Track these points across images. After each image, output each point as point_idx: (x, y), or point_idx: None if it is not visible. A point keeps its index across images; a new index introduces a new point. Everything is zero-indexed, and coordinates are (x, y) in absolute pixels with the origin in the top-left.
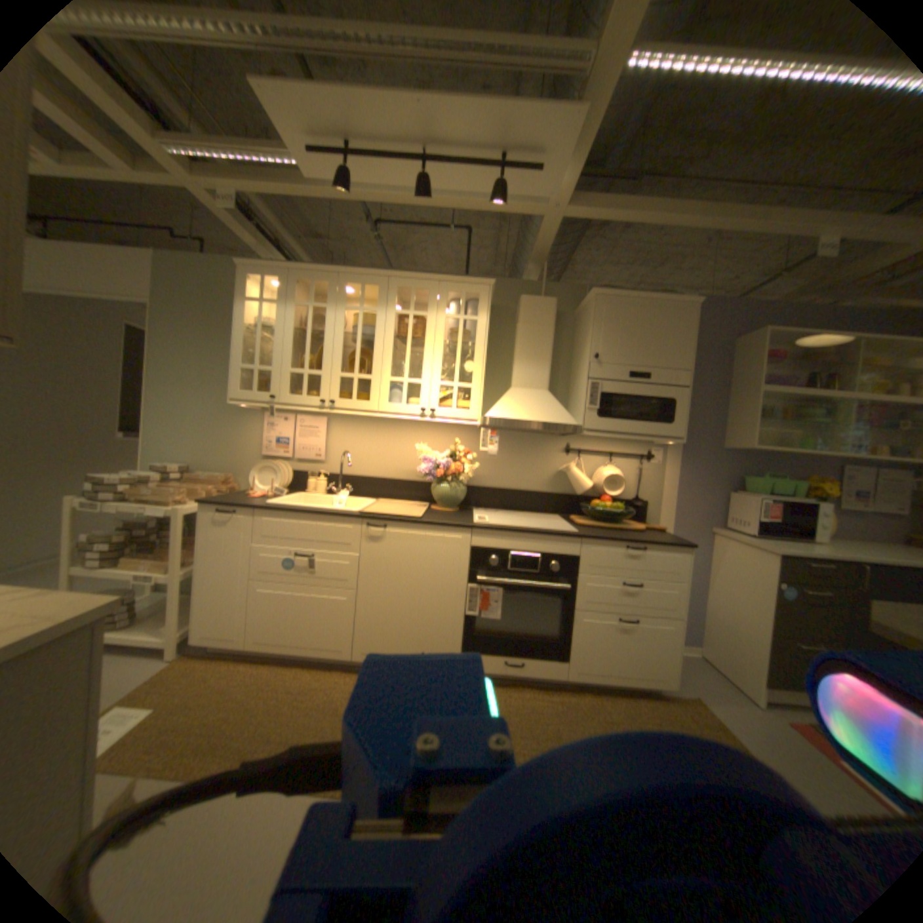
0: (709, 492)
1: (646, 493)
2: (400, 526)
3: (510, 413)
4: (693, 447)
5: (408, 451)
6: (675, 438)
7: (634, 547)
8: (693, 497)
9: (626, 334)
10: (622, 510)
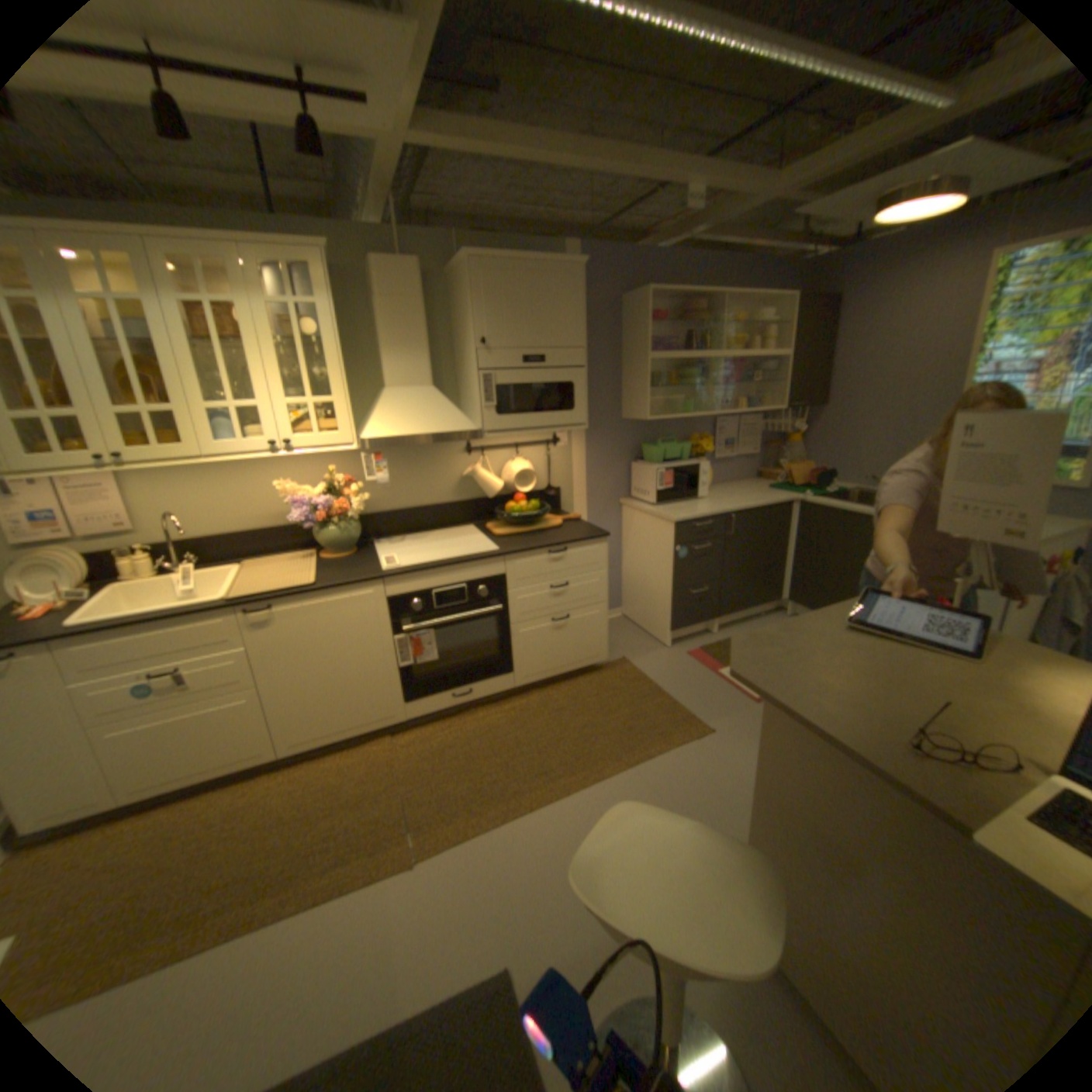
0: (613, 467)
1: (558, 482)
2: (291, 603)
3: (396, 429)
4: (594, 424)
5: (266, 492)
6: (578, 427)
7: (555, 552)
8: (600, 476)
9: (513, 312)
10: (538, 509)
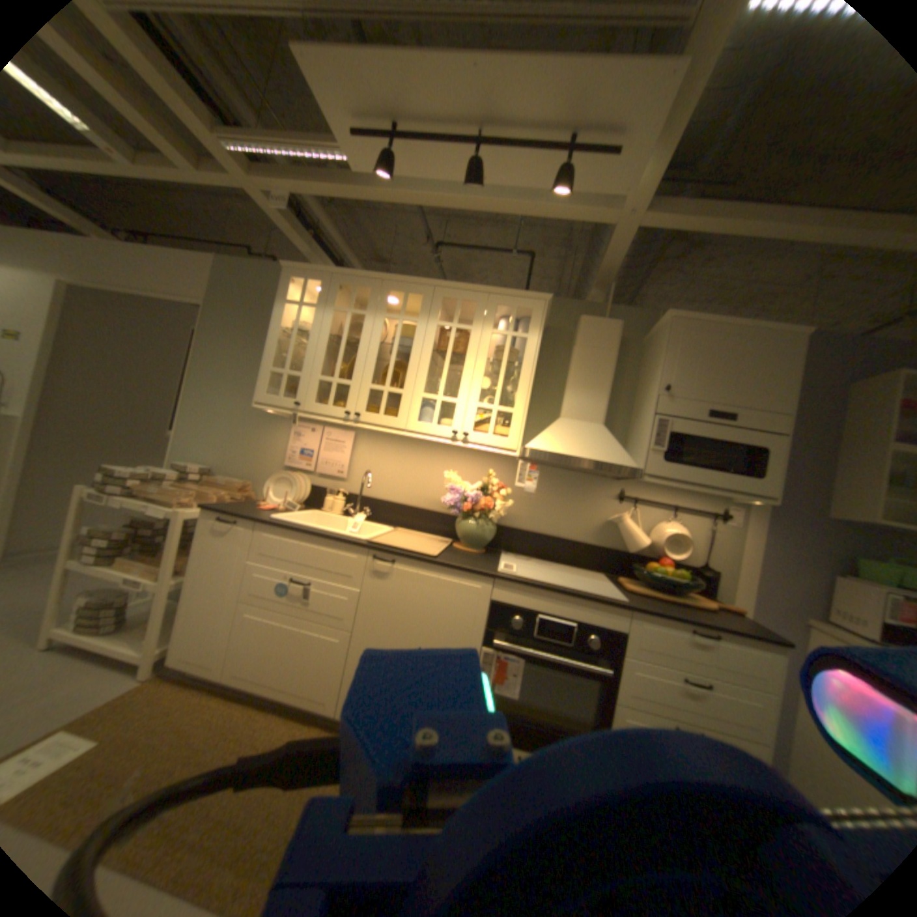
0: (805, 571)
1: (720, 563)
2: (411, 563)
3: (557, 446)
4: (786, 511)
5: (437, 478)
6: (766, 498)
7: (704, 634)
8: (782, 576)
9: (709, 366)
10: (688, 580)
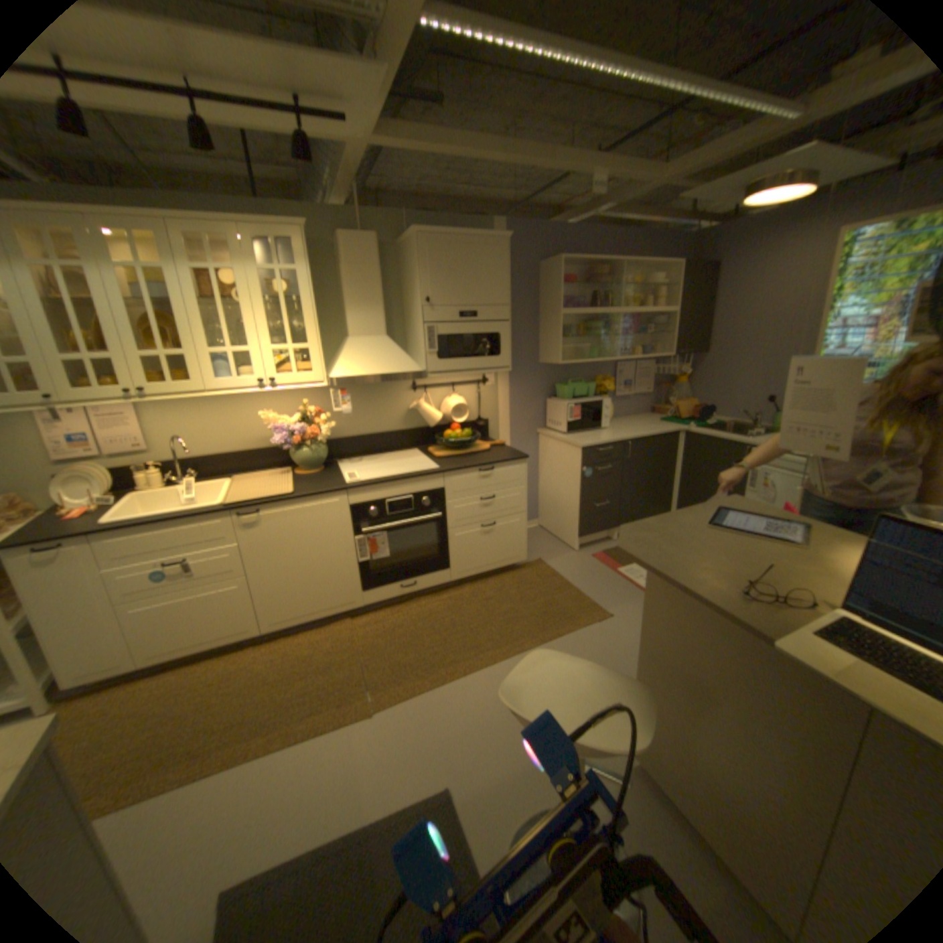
0: (531, 403)
1: (486, 414)
2: (275, 508)
3: (357, 370)
4: (516, 367)
5: (251, 420)
6: (503, 370)
7: (484, 470)
8: (520, 410)
9: (452, 277)
10: (470, 436)
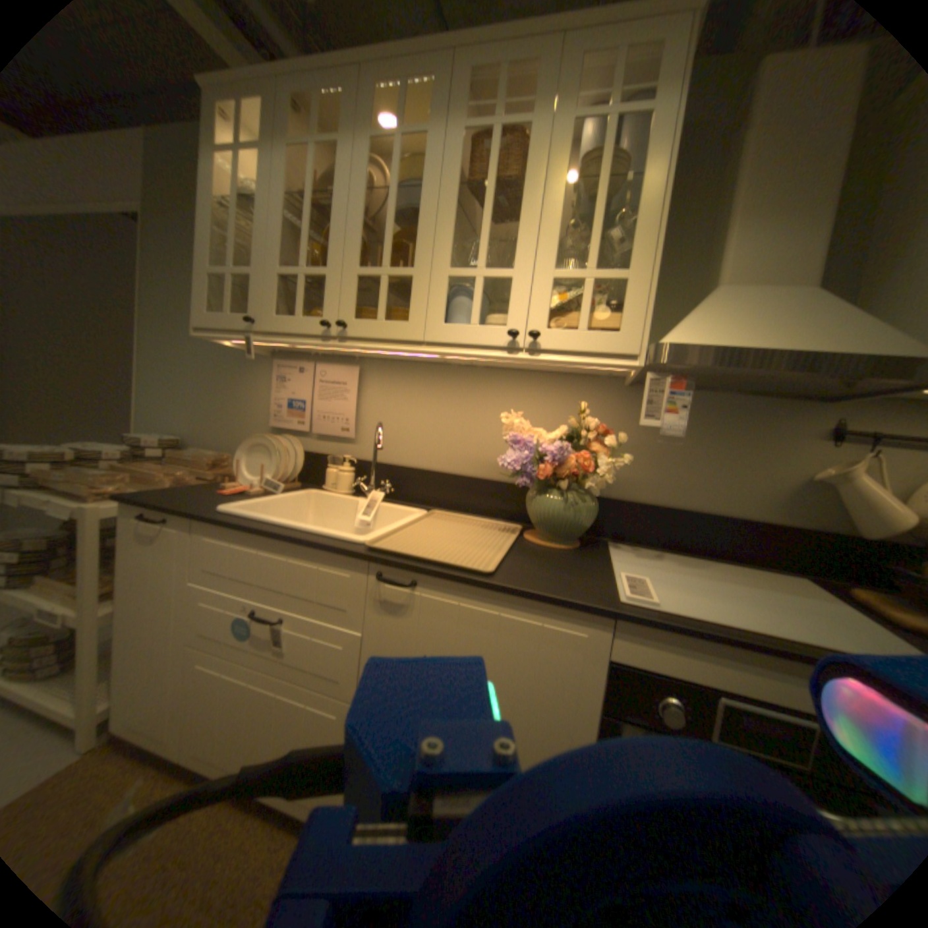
0: None
1: None
2: (446, 588)
3: (731, 334)
4: None
5: (491, 427)
6: None
7: None
8: None
9: None
10: None
